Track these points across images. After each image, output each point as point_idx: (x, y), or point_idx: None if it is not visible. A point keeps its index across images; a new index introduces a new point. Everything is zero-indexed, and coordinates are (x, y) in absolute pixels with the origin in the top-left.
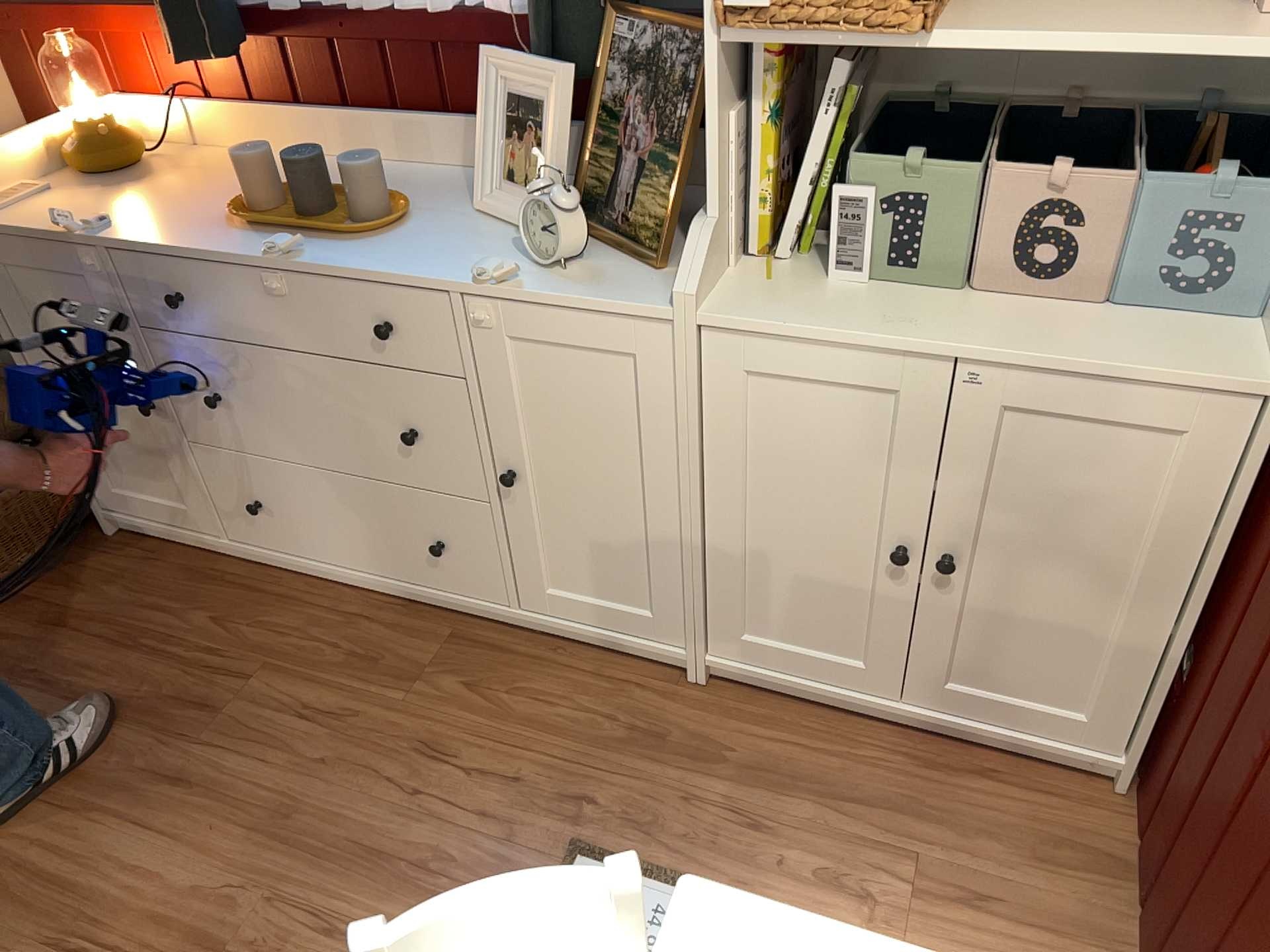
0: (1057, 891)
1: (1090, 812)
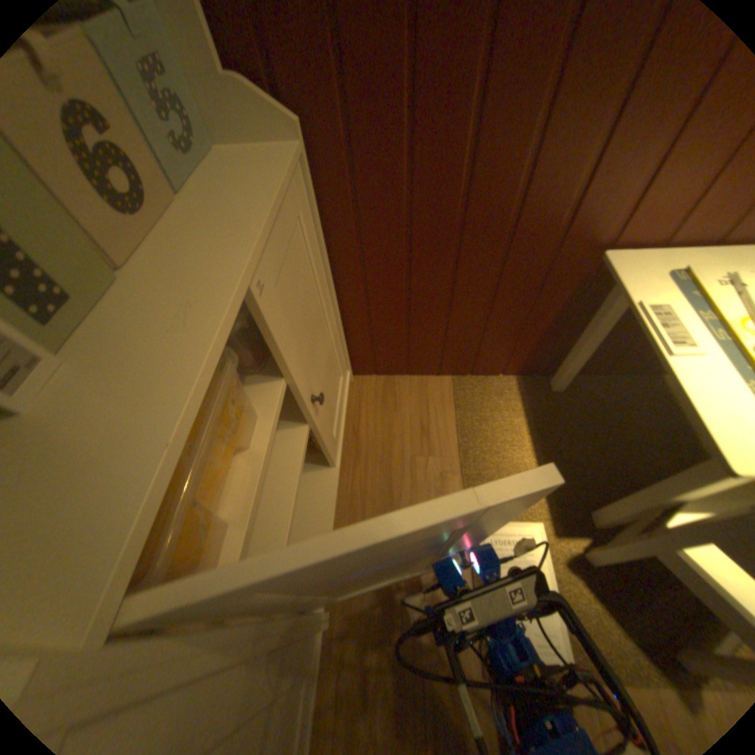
0: (411, 397)
1: (367, 387)
